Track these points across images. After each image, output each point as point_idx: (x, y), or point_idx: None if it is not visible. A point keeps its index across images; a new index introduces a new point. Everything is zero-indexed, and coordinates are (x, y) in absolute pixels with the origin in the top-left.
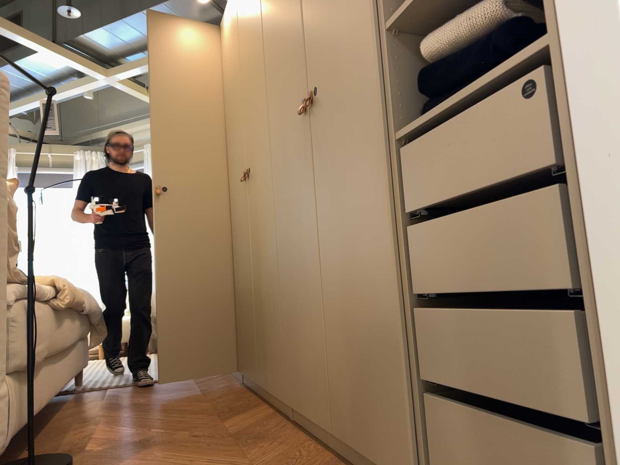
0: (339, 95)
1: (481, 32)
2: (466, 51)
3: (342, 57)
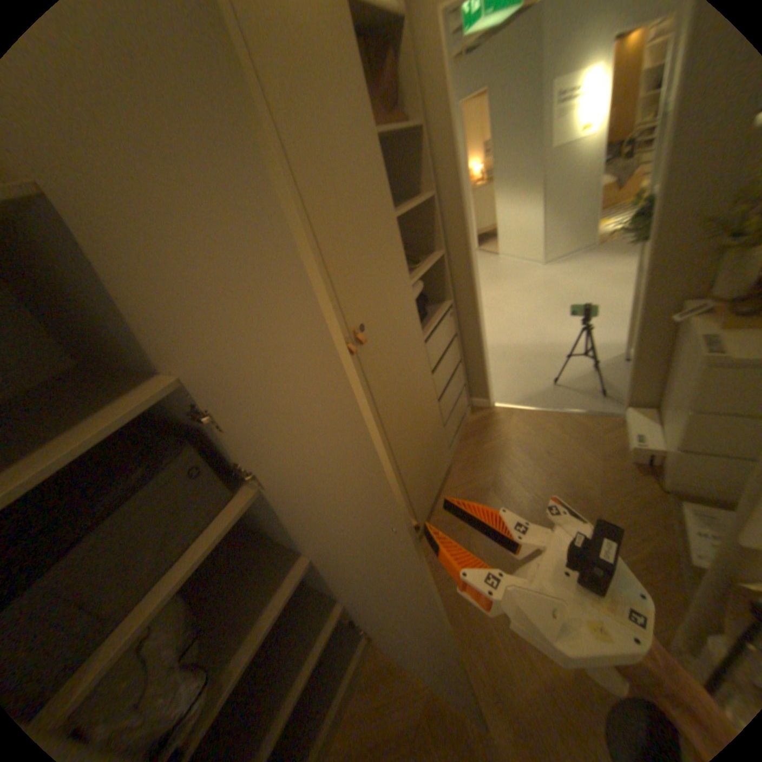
0: (393, 323)
1: (421, 291)
2: (416, 298)
3: (393, 295)
